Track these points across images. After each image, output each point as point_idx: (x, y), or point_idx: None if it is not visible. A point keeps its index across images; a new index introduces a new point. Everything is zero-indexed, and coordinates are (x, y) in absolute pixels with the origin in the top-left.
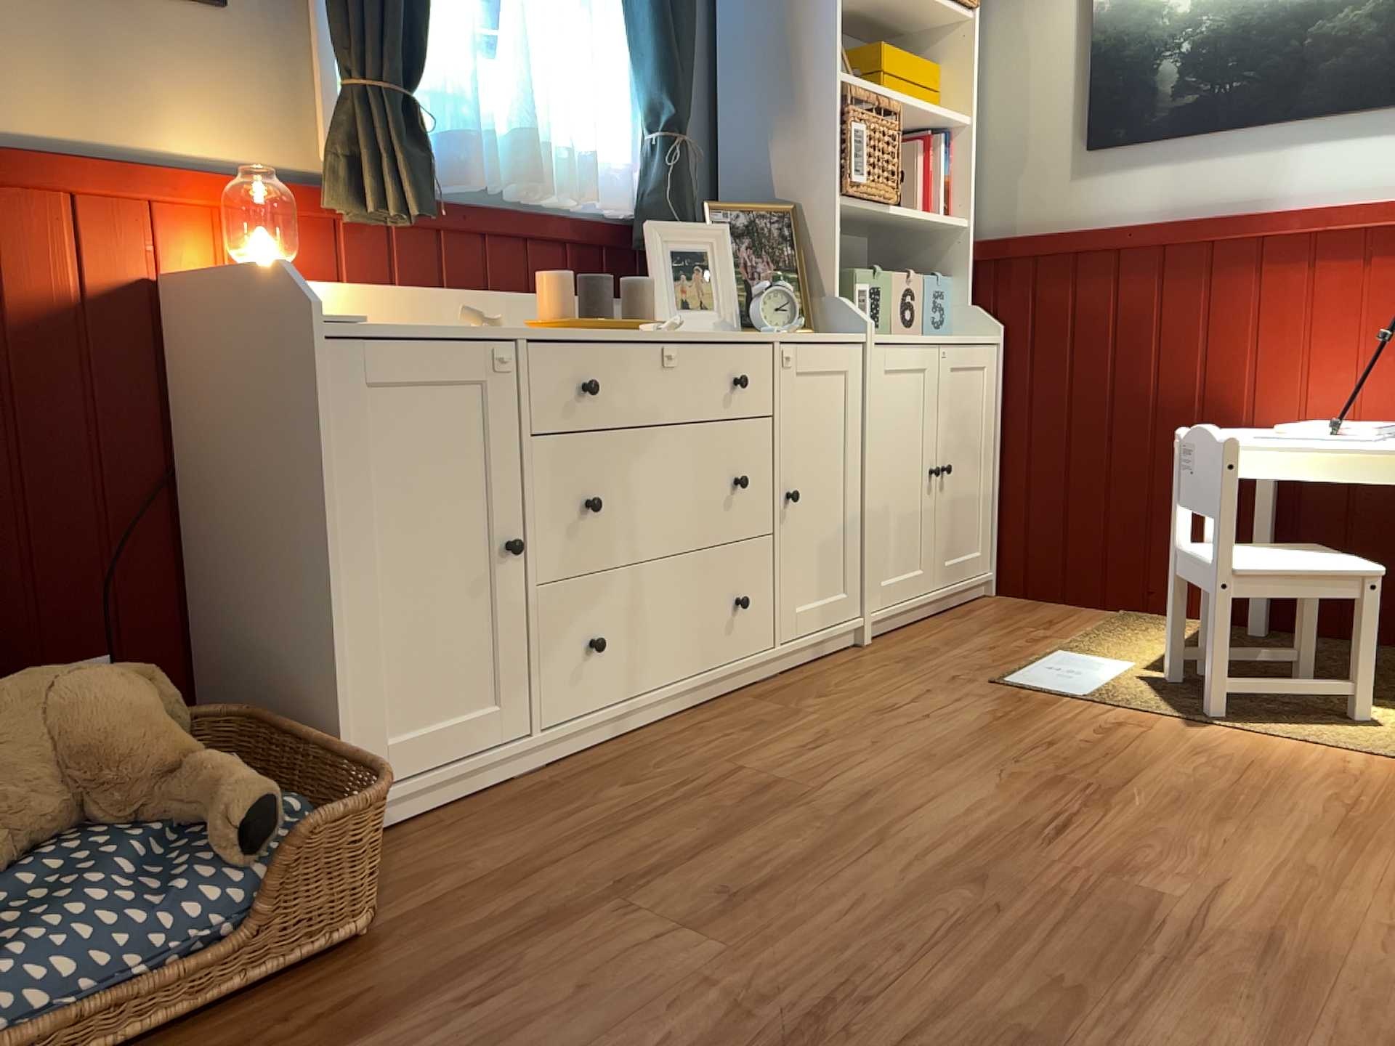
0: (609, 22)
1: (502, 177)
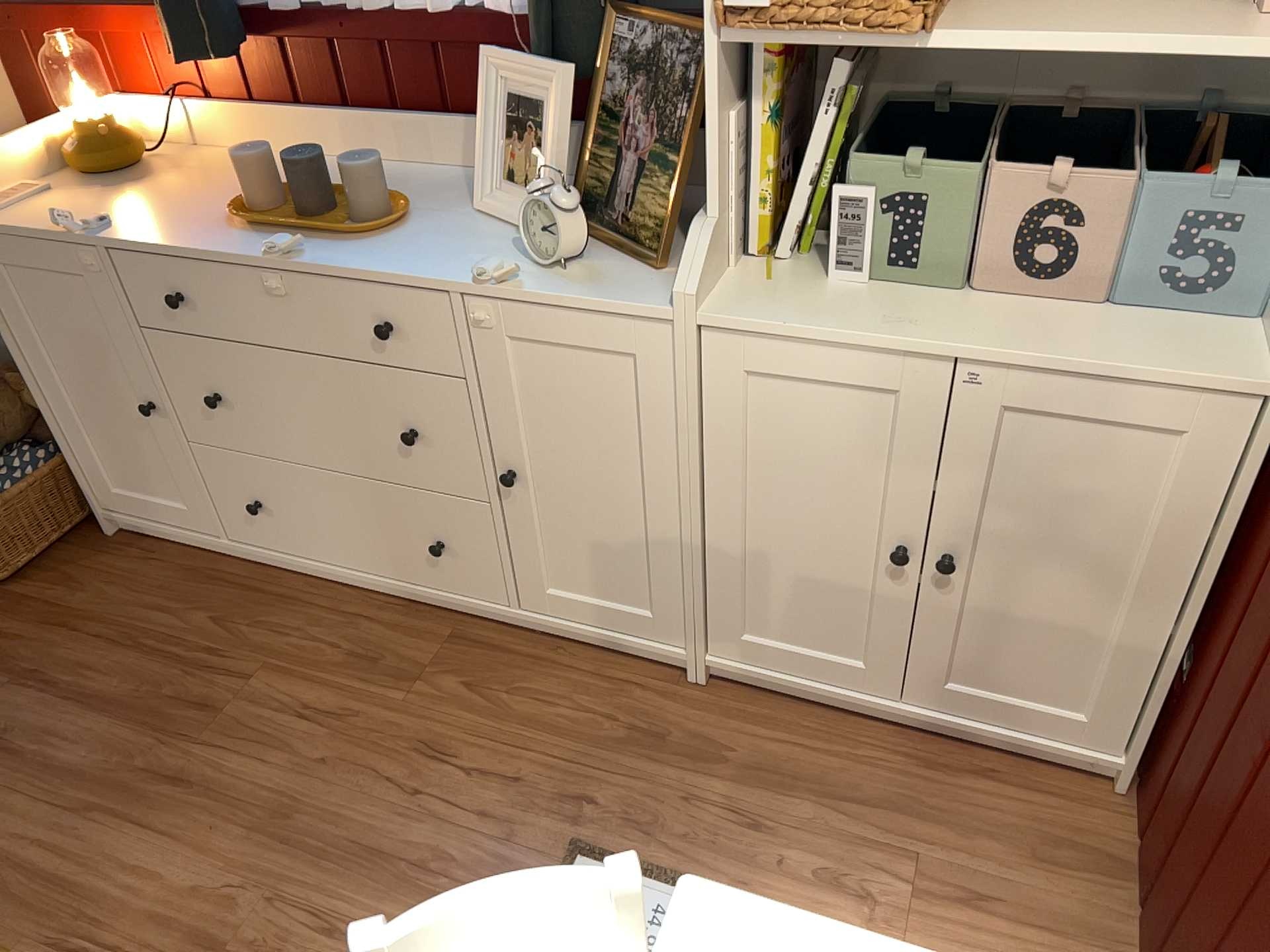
0: None
1: None
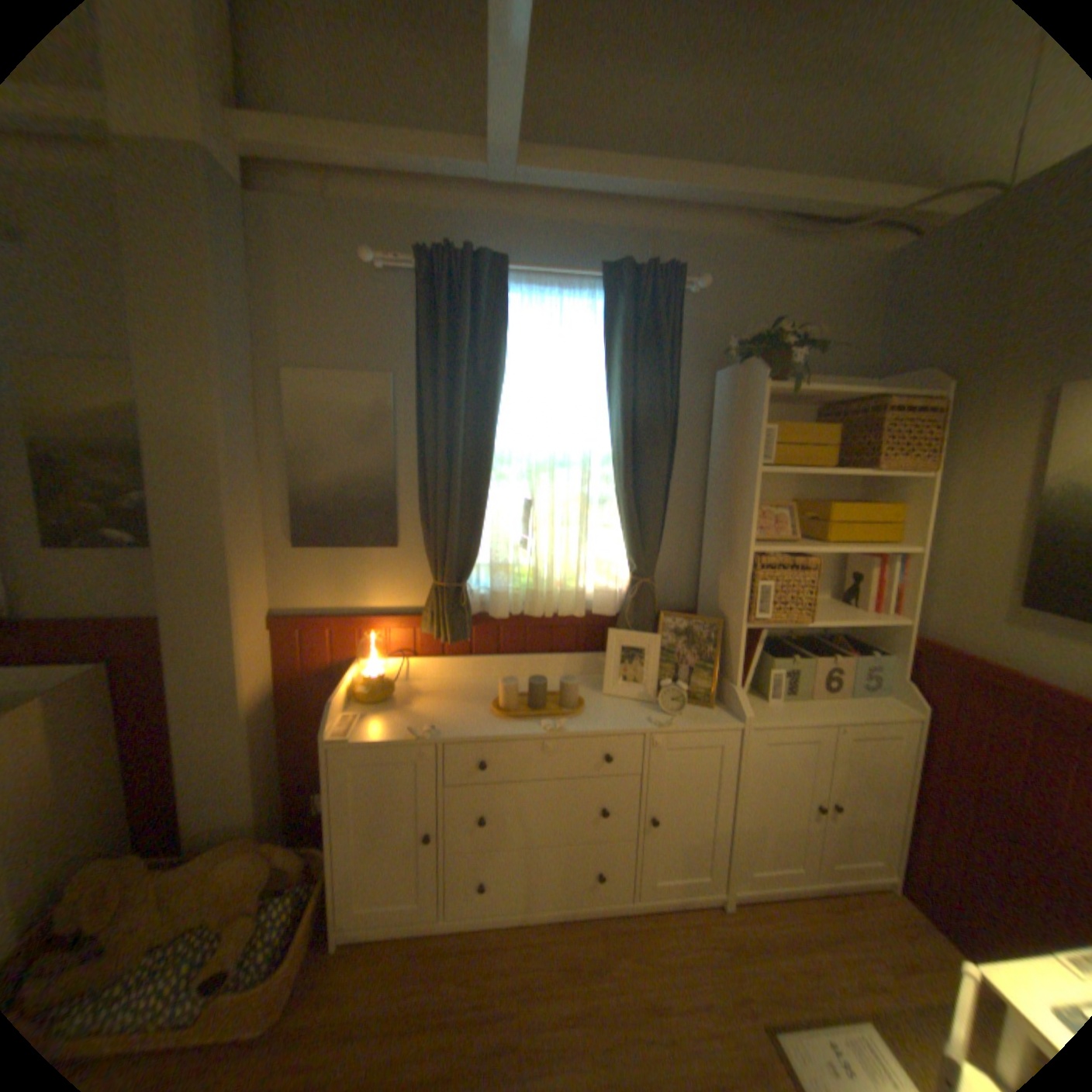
0: (610, 513)
1: (526, 605)
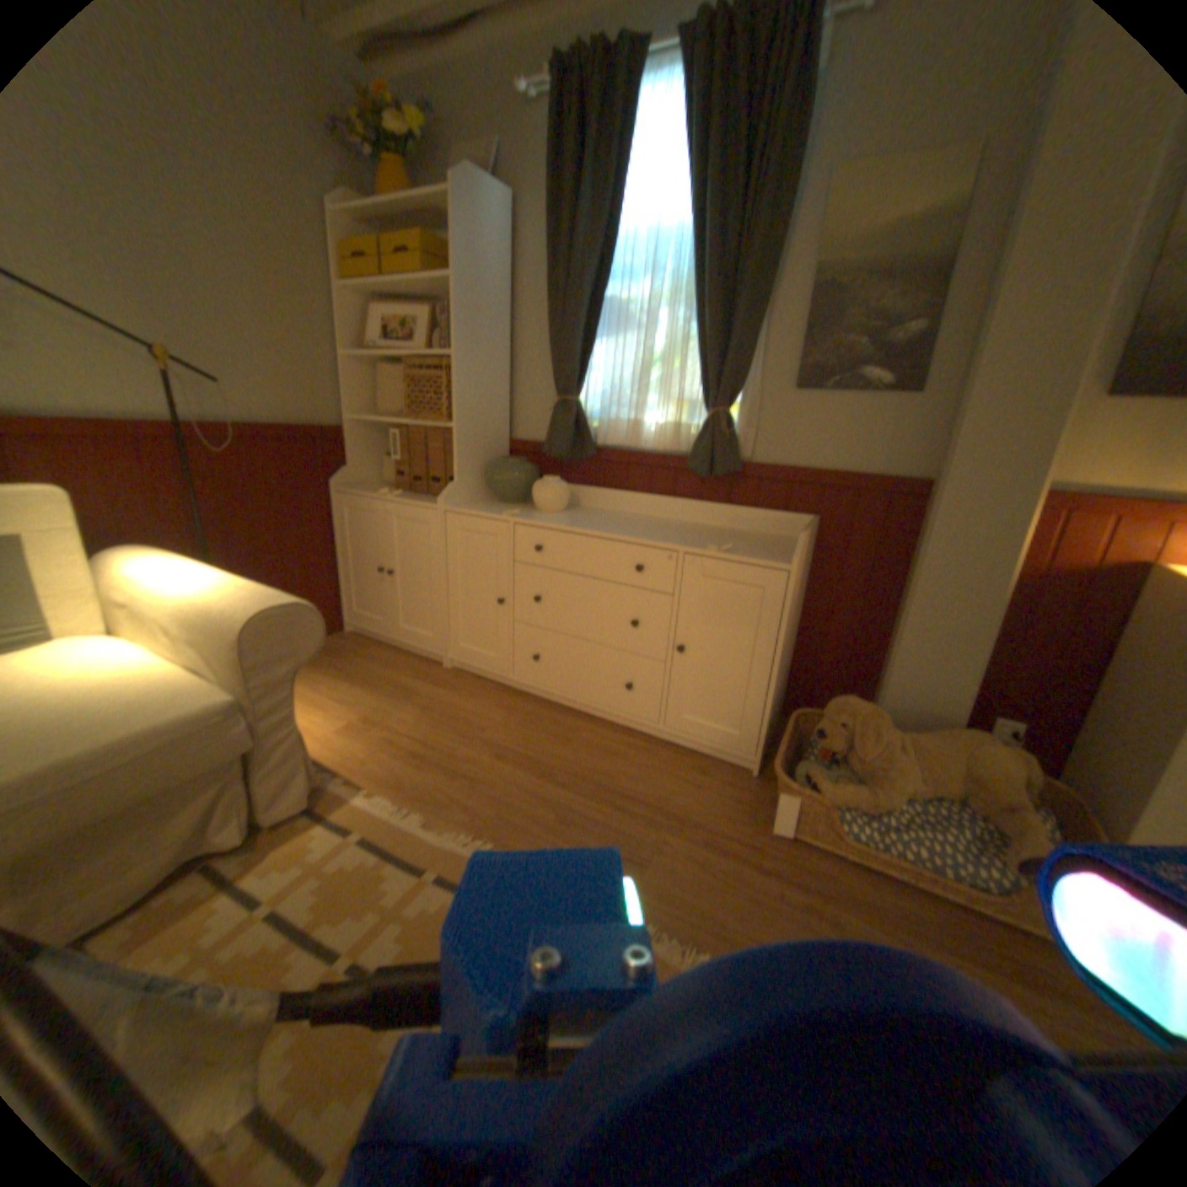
0: None
1: None
